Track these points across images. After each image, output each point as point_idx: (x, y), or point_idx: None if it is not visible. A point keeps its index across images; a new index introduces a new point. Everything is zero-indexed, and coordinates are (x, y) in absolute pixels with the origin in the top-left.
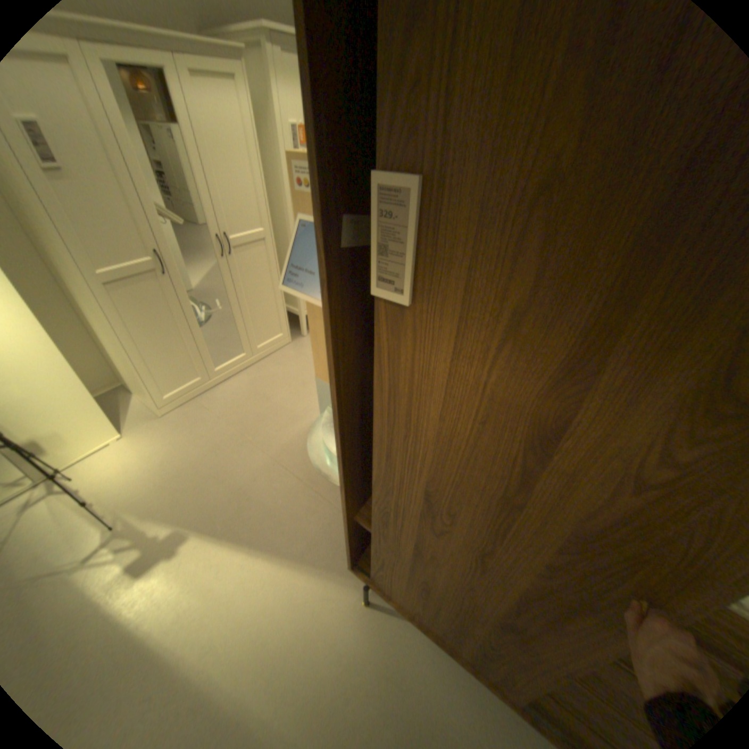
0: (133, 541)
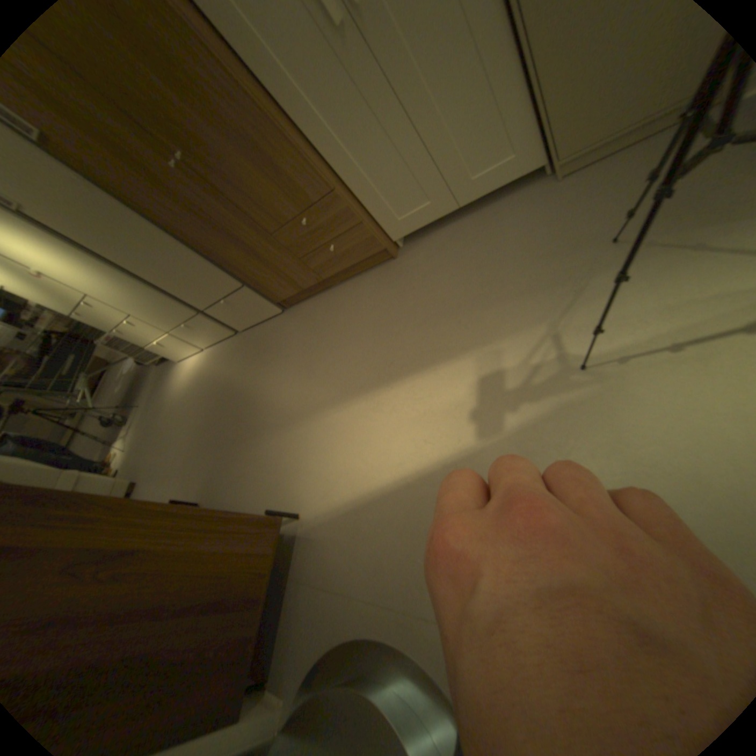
0: (537, 388)
